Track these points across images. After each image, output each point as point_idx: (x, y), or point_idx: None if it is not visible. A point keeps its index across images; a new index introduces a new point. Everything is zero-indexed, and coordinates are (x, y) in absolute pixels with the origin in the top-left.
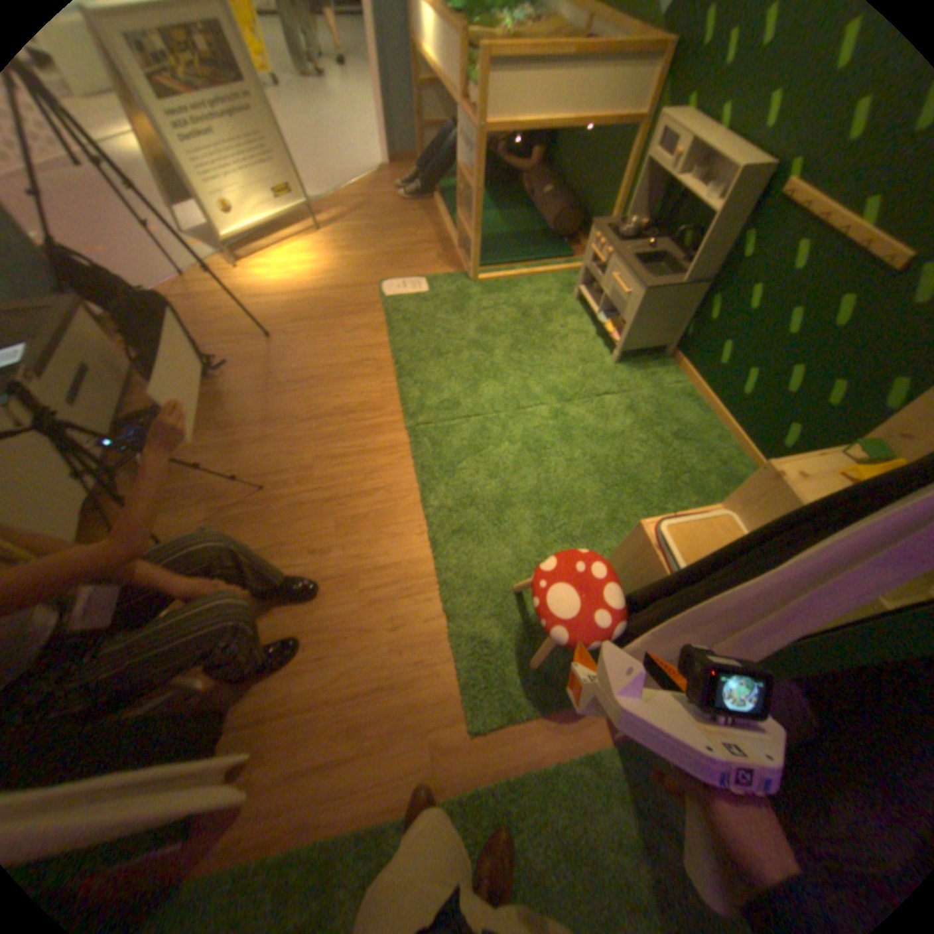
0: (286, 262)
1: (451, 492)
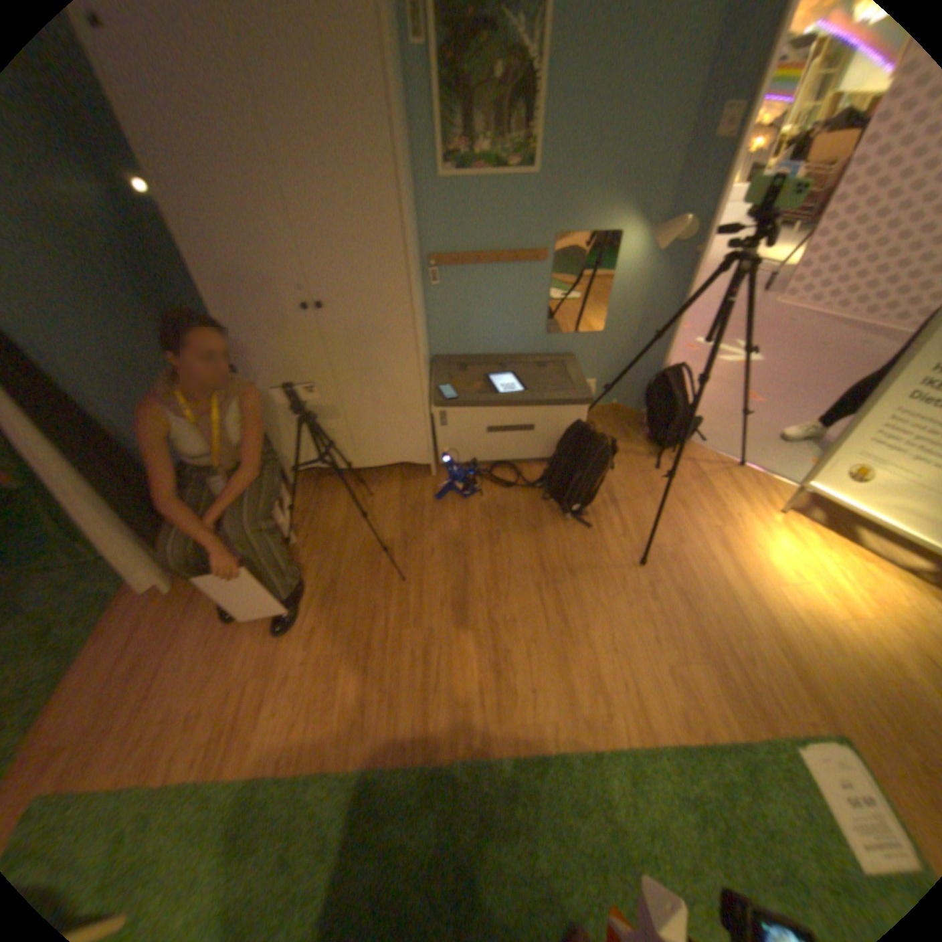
0: (837, 576)
1: (314, 835)
